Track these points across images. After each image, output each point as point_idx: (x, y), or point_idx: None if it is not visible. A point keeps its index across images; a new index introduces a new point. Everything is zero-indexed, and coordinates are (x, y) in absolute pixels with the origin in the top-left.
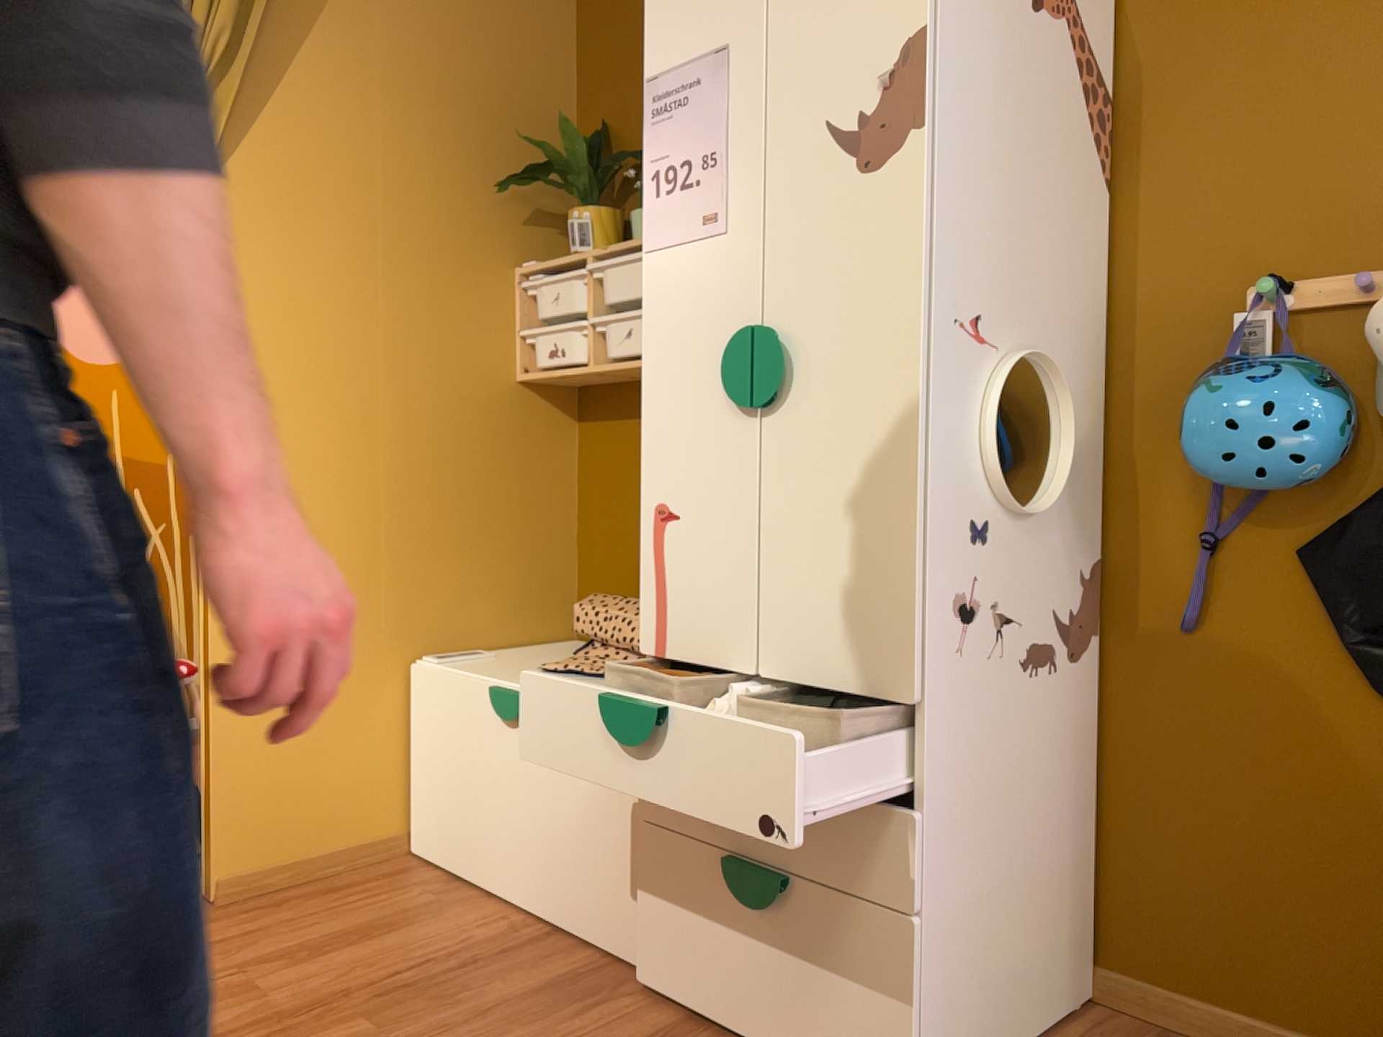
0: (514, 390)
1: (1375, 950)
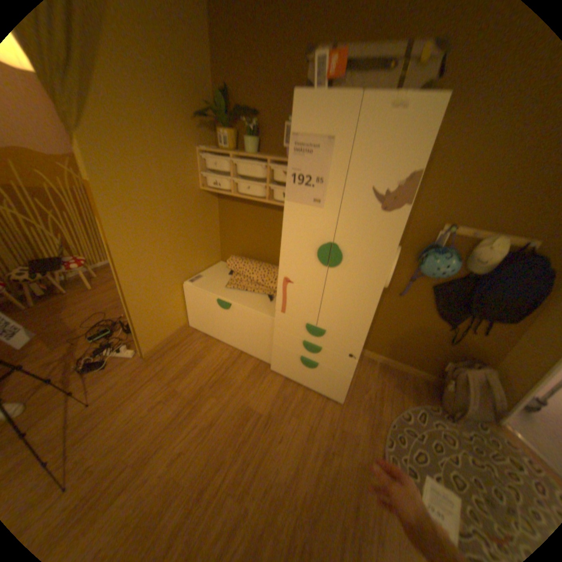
0: (200, 194)
1: (418, 353)
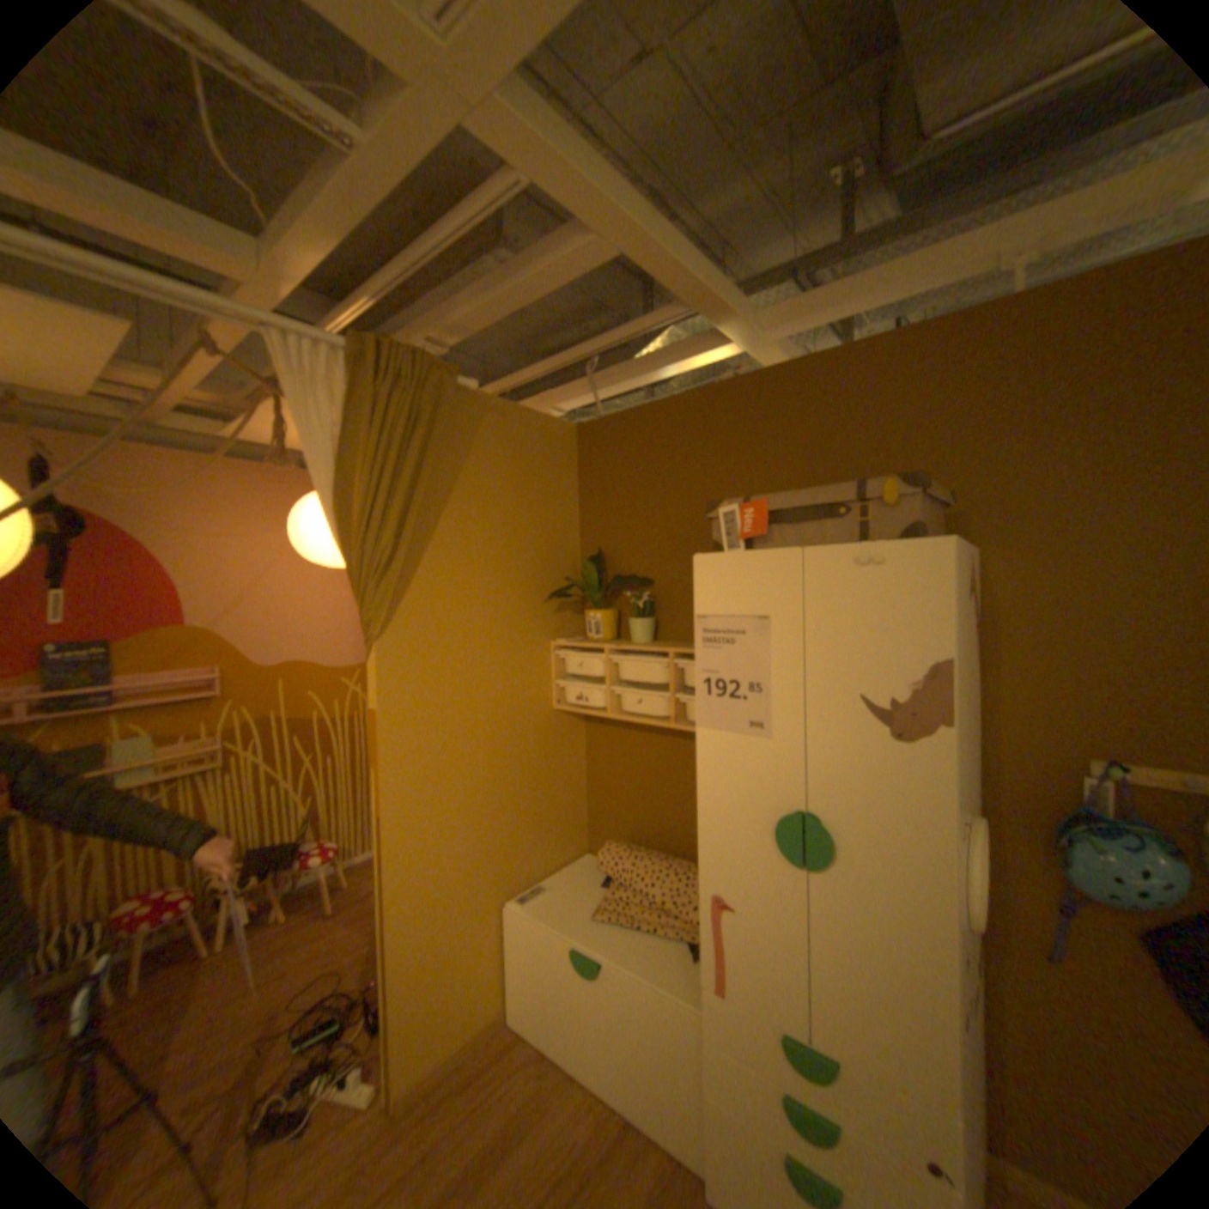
0: (552, 715)
1: None
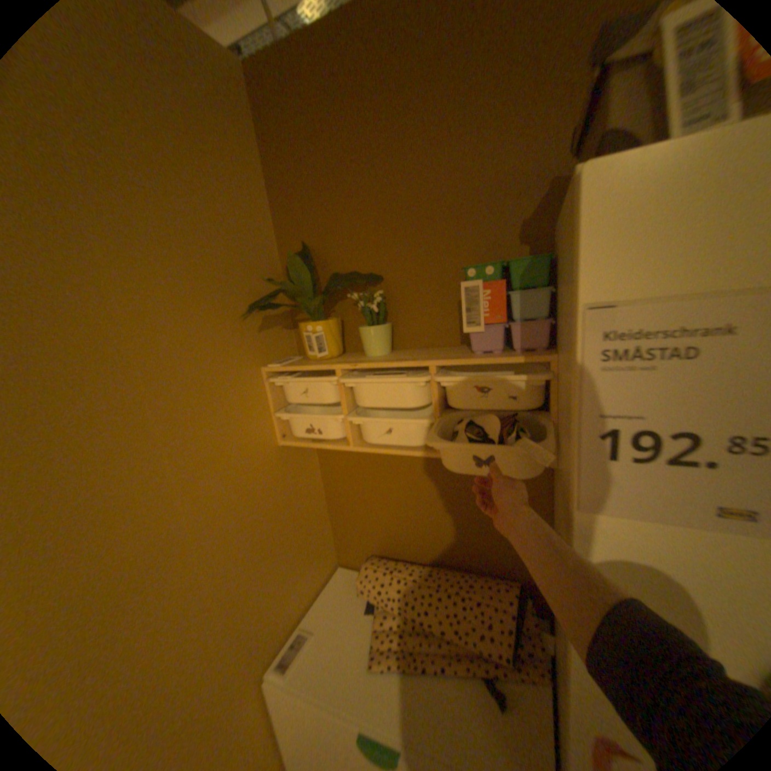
0: (279, 452)
1: None
